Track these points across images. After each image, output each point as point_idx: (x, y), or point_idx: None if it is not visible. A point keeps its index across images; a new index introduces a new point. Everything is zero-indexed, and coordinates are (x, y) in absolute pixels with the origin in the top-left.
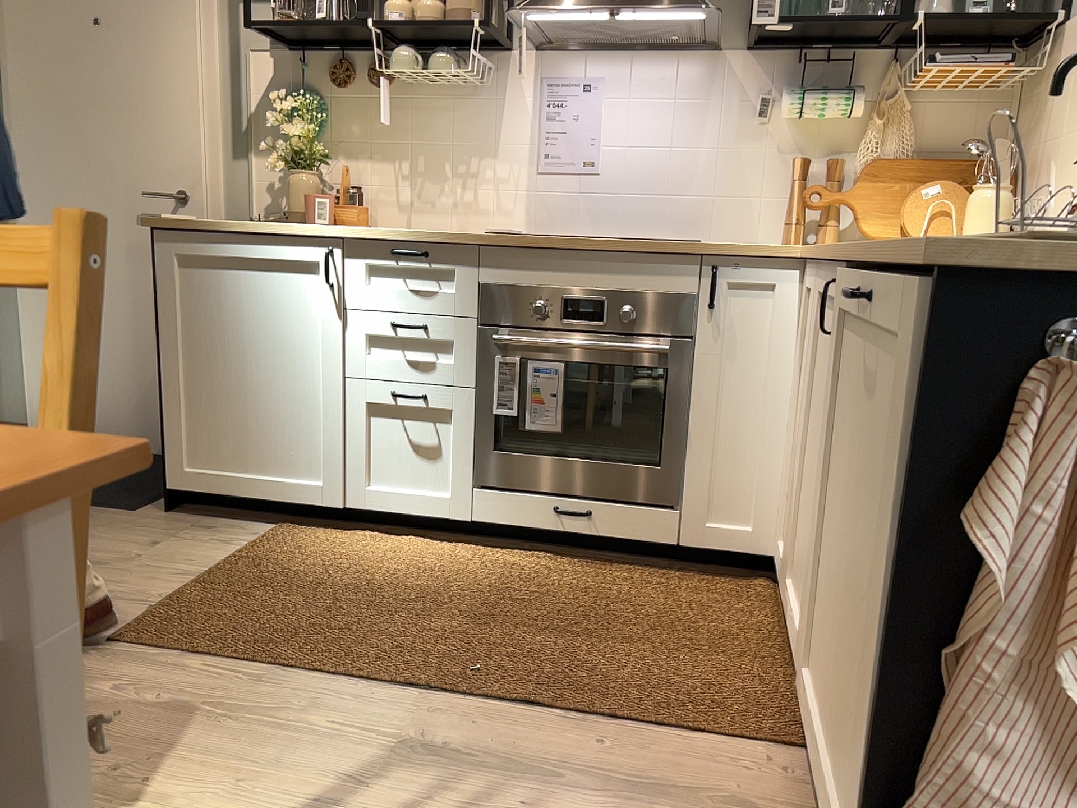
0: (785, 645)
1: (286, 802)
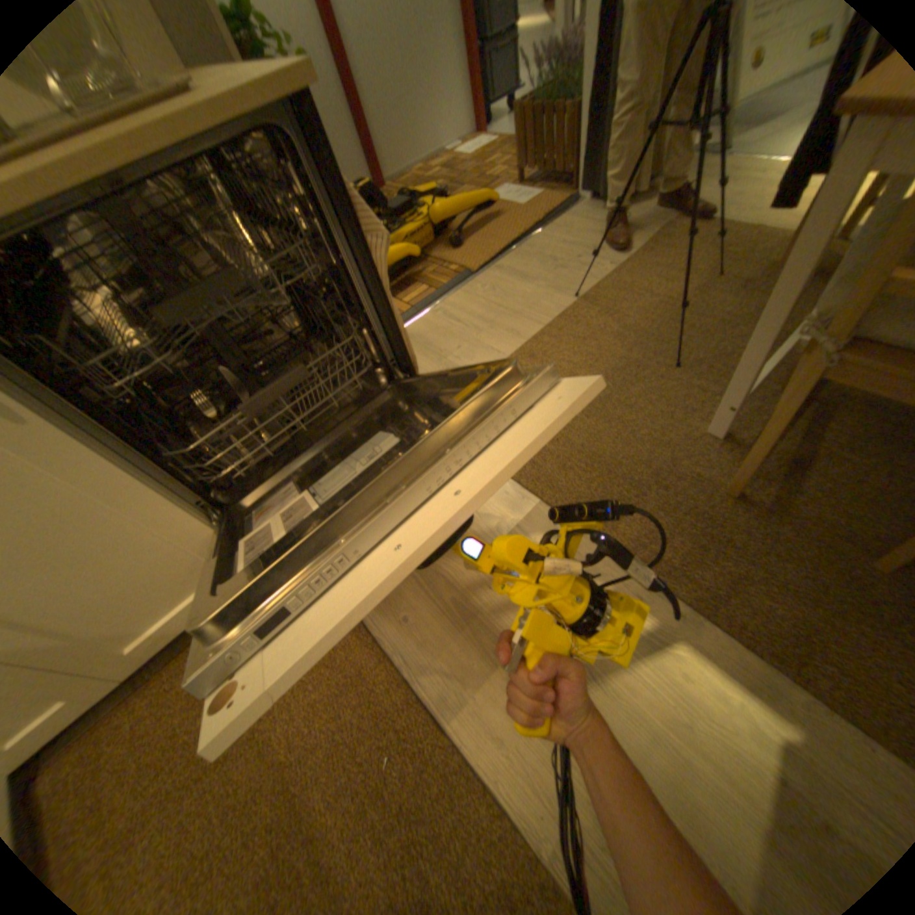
0: (171, 667)
1: (649, 697)
